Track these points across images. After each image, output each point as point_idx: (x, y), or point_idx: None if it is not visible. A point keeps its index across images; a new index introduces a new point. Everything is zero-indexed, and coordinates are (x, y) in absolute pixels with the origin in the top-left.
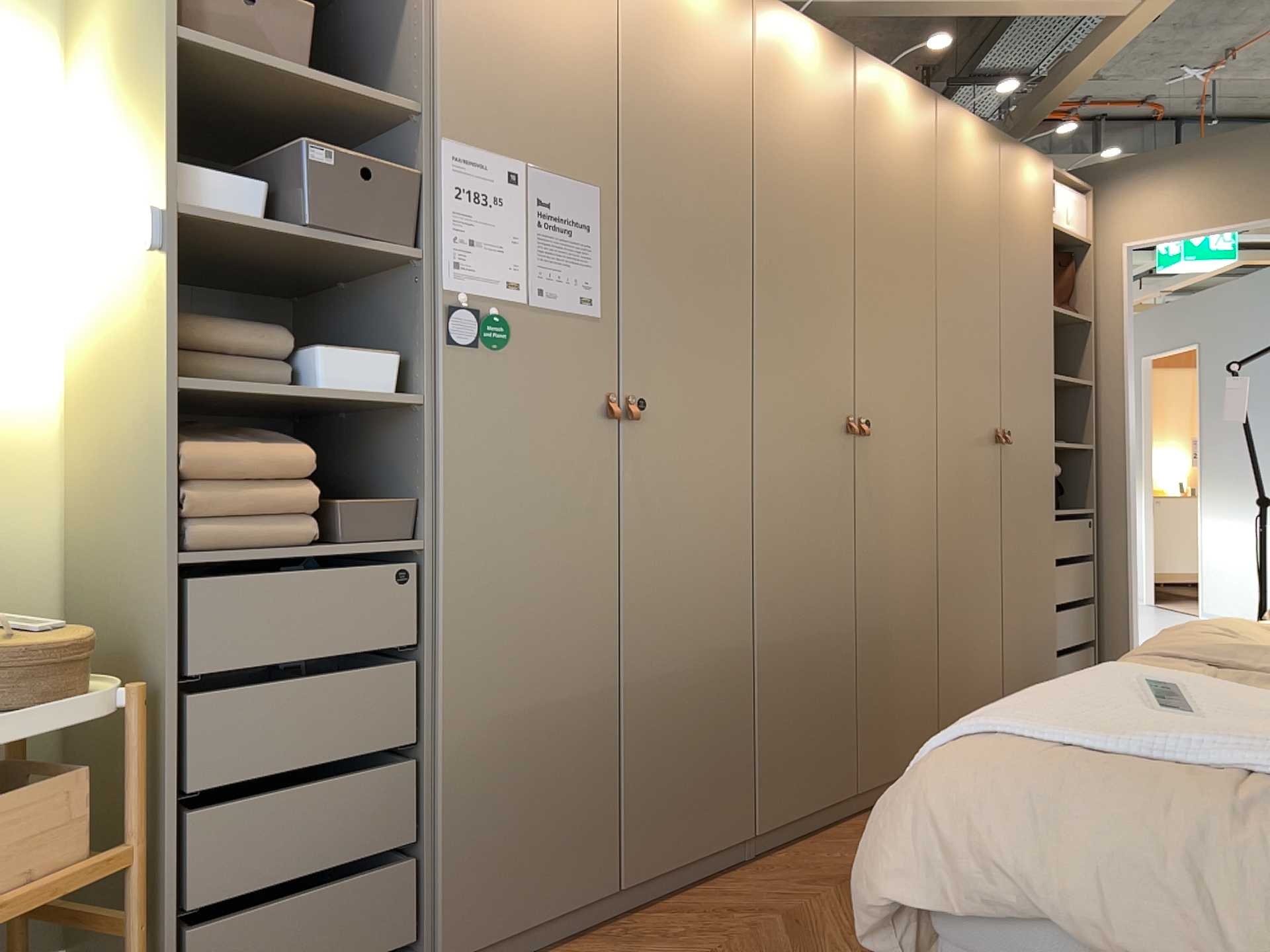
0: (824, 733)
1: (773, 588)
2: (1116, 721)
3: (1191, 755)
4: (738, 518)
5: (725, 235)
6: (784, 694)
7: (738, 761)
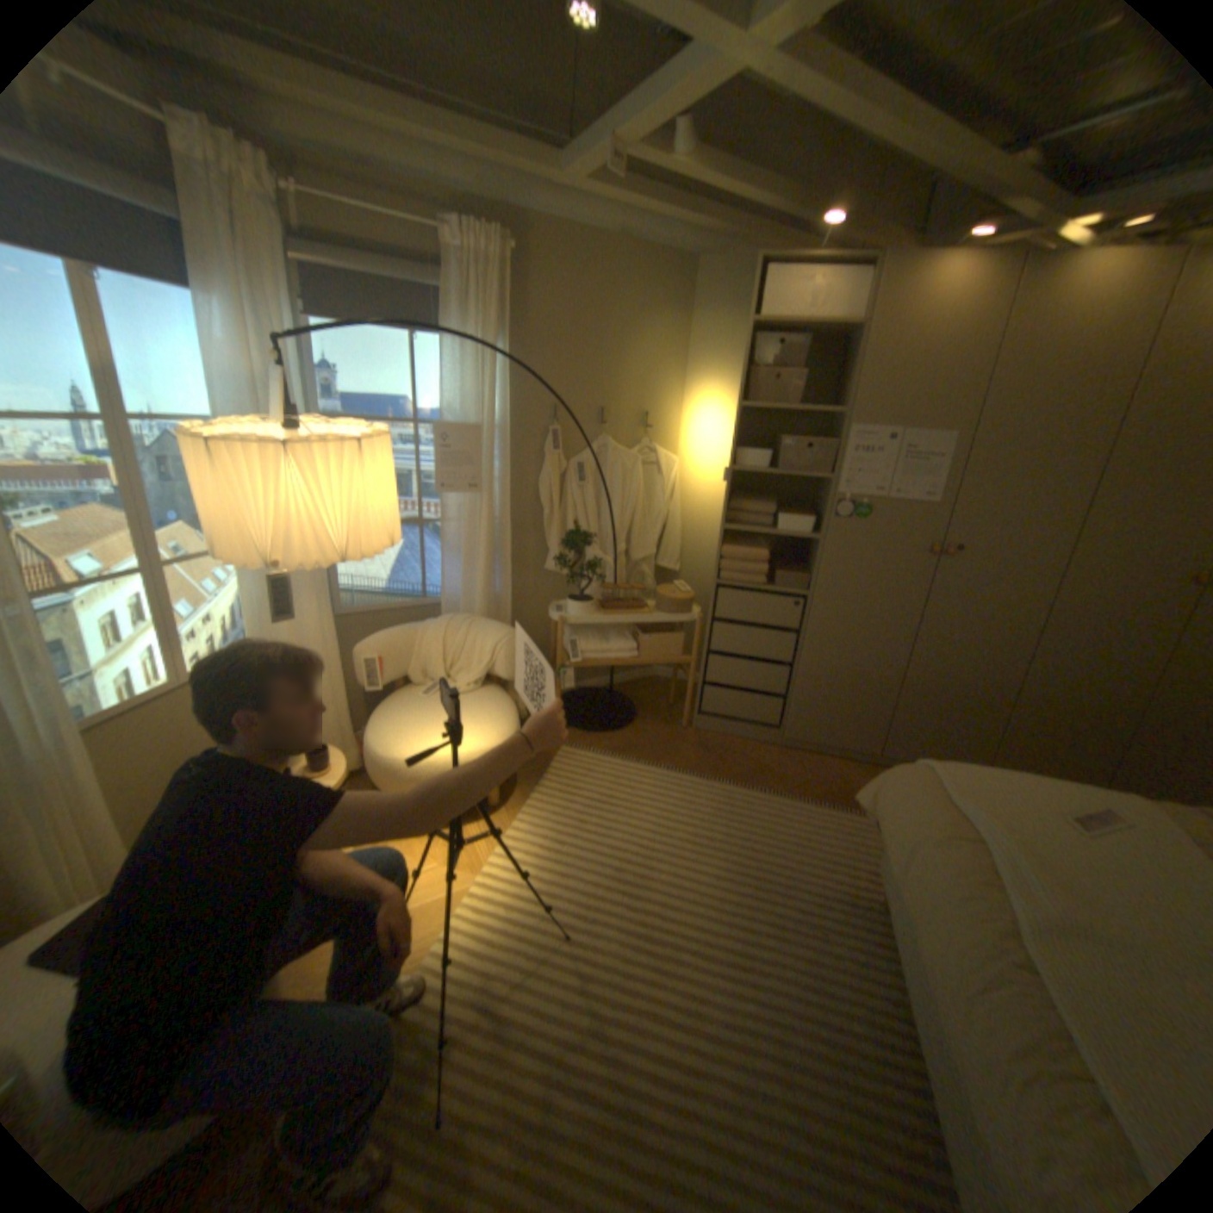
0: (1088, 759)
1: (1061, 665)
2: (1024, 806)
3: (989, 826)
4: (1038, 620)
5: (1087, 447)
6: (1050, 723)
7: (993, 741)
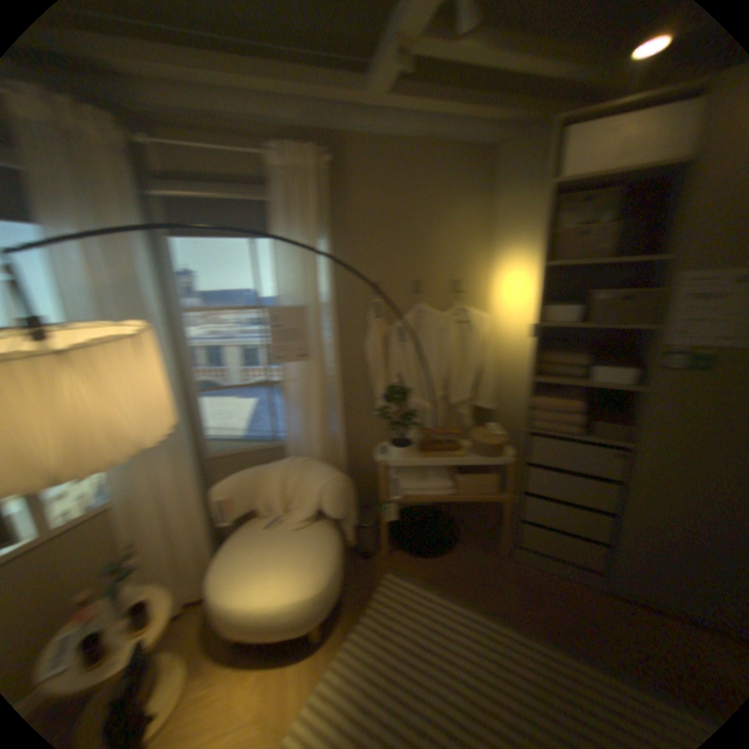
0: None
1: None
2: None
3: None
4: None
5: None
6: None
7: None
